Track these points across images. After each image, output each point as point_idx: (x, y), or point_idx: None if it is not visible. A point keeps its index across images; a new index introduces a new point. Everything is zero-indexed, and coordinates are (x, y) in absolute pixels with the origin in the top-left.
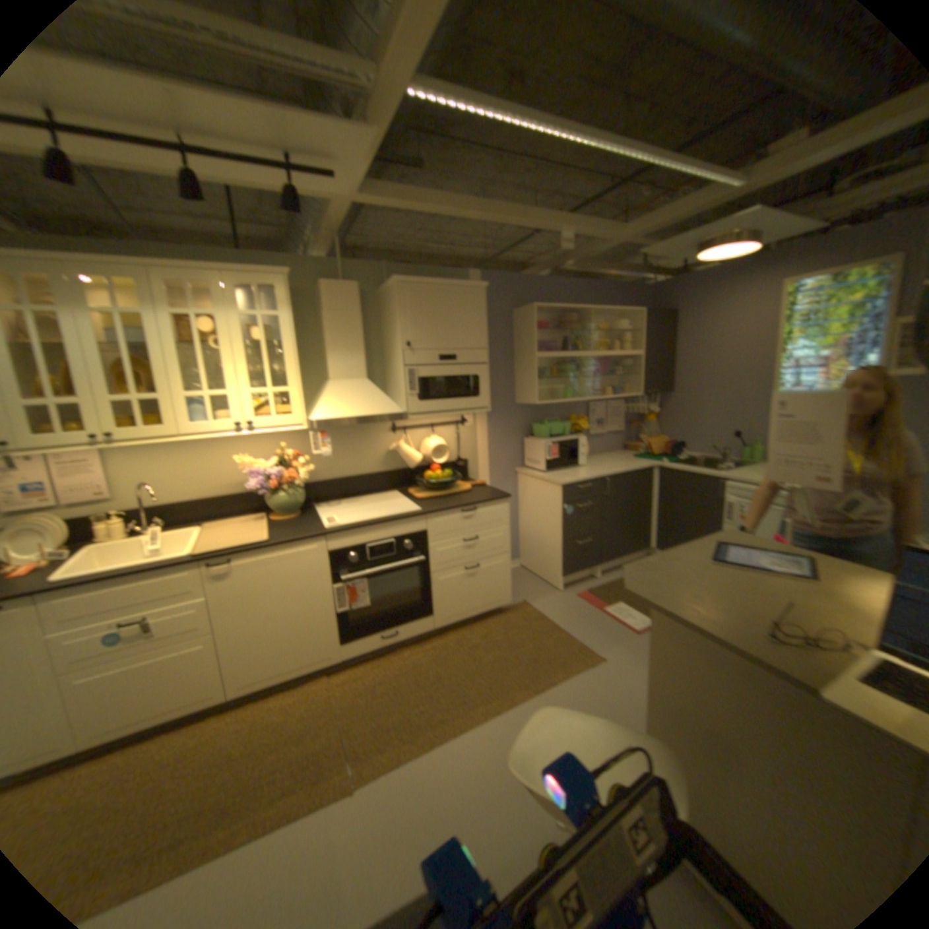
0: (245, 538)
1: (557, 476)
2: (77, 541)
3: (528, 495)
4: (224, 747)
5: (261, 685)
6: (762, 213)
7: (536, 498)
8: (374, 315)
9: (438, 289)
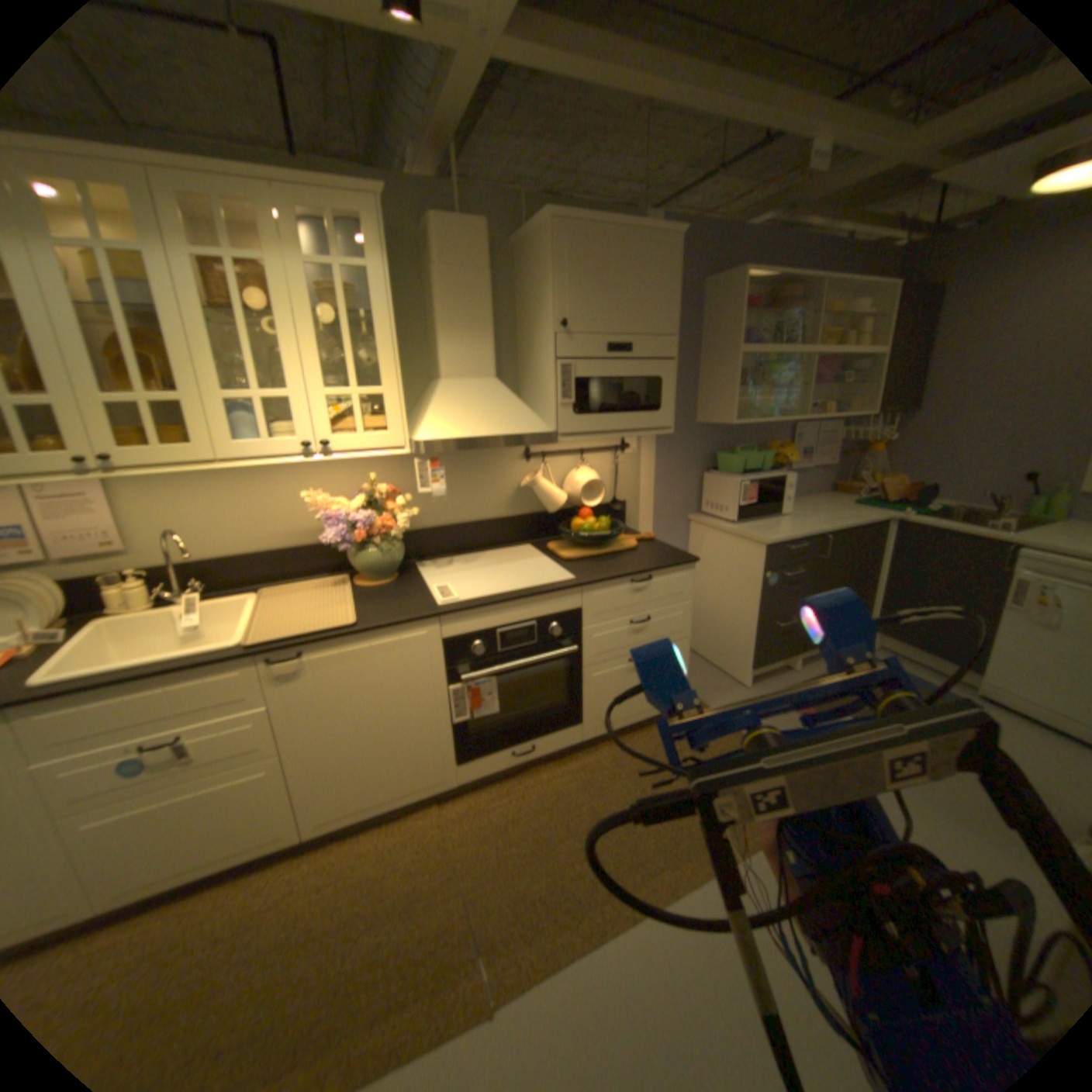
0: (325, 617)
1: (757, 530)
2: (82, 614)
3: (708, 554)
4: (303, 914)
5: (351, 819)
6: None
7: (721, 559)
8: (508, 278)
9: (616, 232)
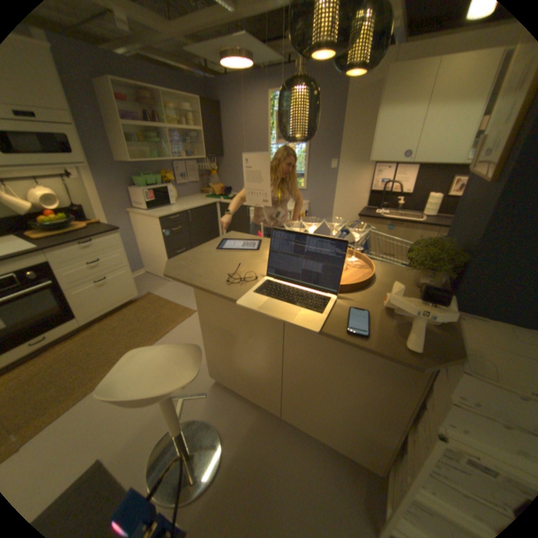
0: None
1: (156, 212)
2: None
3: (140, 226)
4: None
5: None
6: (247, 39)
7: (145, 228)
8: None
9: None
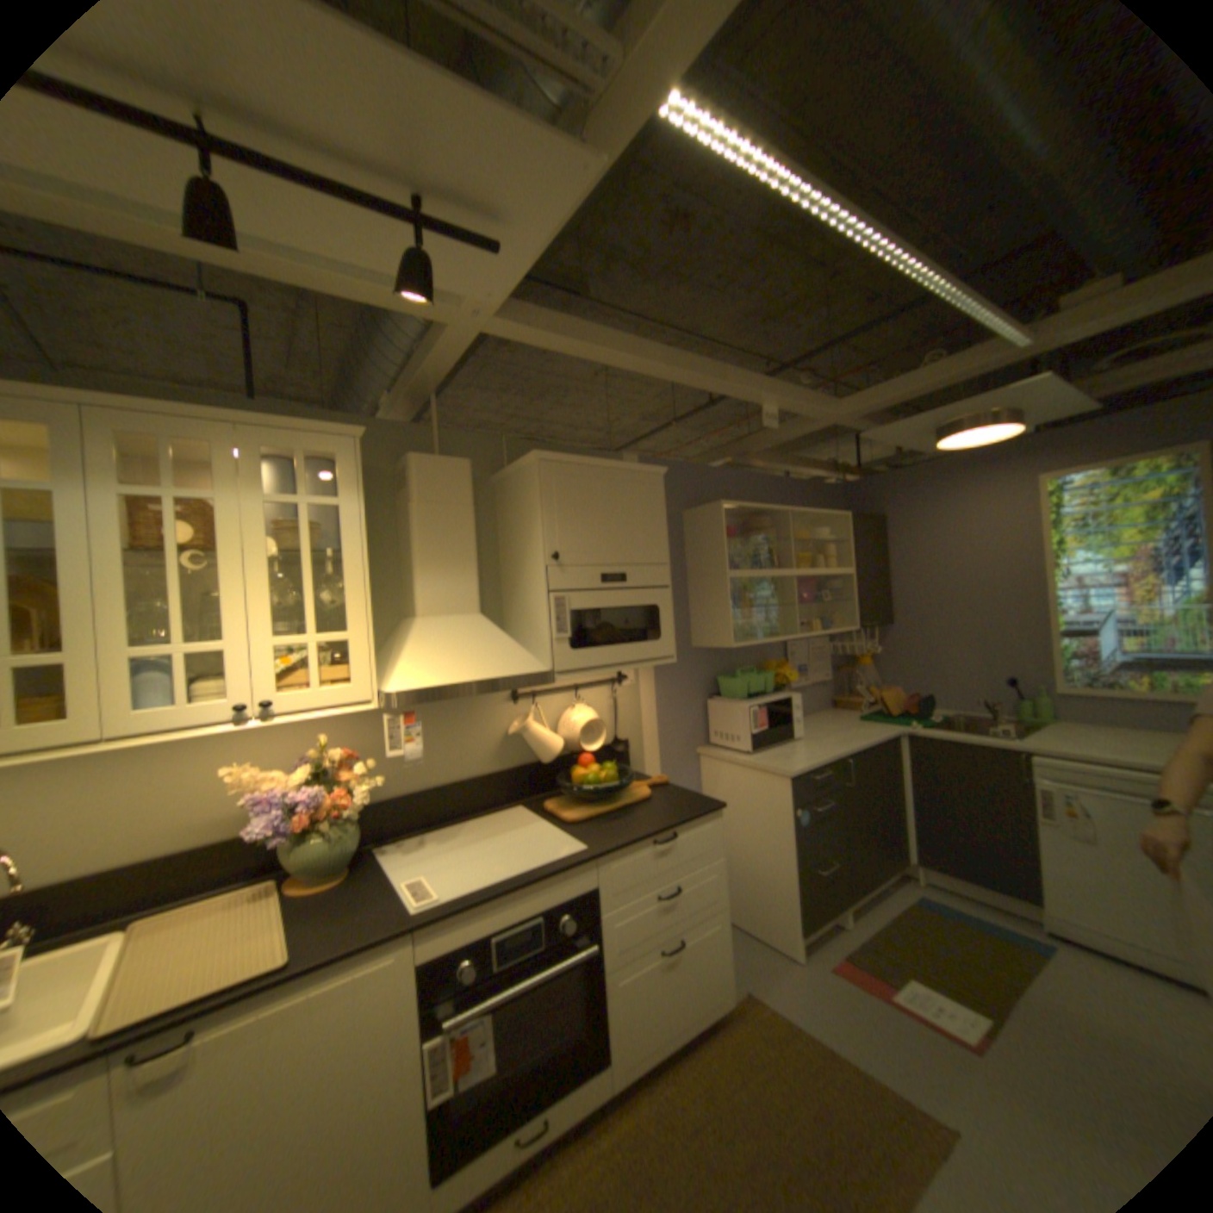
0: (234, 963)
1: (774, 761)
2: None
3: (726, 794)
4: None
5: None
6: (1051, 383)
7: (741, 799)
8: (490, 513)
9: (601, 474)
